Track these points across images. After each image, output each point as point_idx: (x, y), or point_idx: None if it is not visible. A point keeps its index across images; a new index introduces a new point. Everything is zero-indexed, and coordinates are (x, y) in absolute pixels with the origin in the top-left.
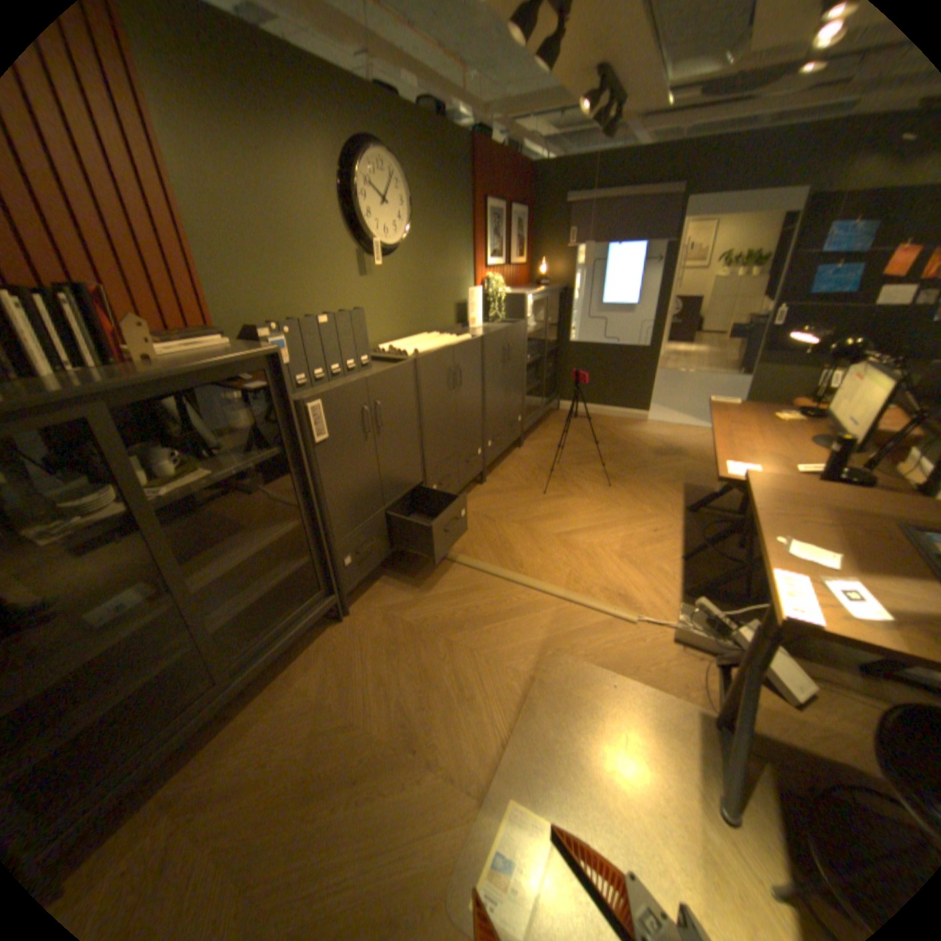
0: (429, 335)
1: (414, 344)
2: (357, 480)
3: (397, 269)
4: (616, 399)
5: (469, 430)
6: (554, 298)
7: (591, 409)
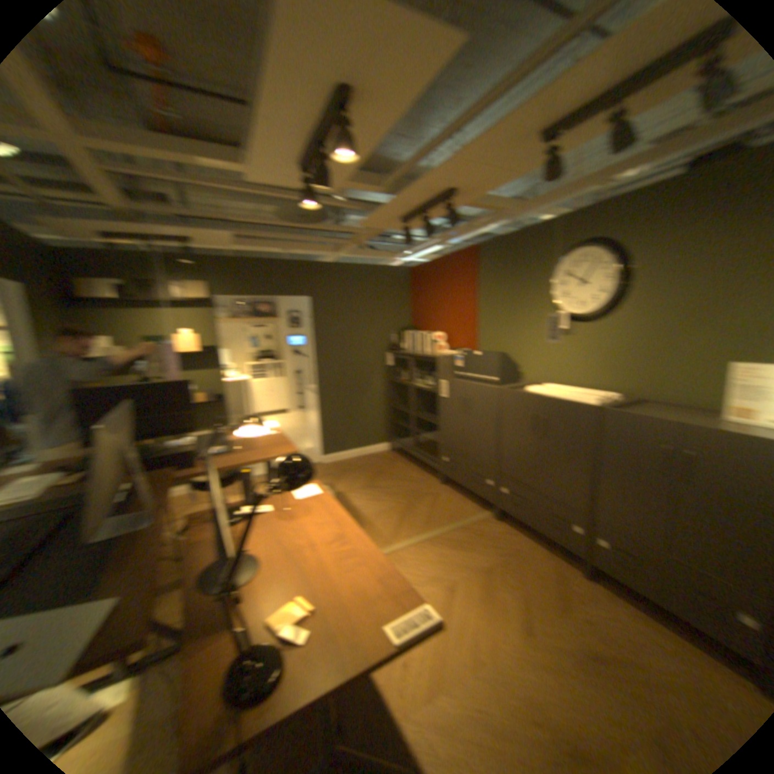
0: (597, 392)
1: (554, 389)
2: (456, 427)
3: (606, 331)
4: None
5: (560, 488)
6: None
7: None
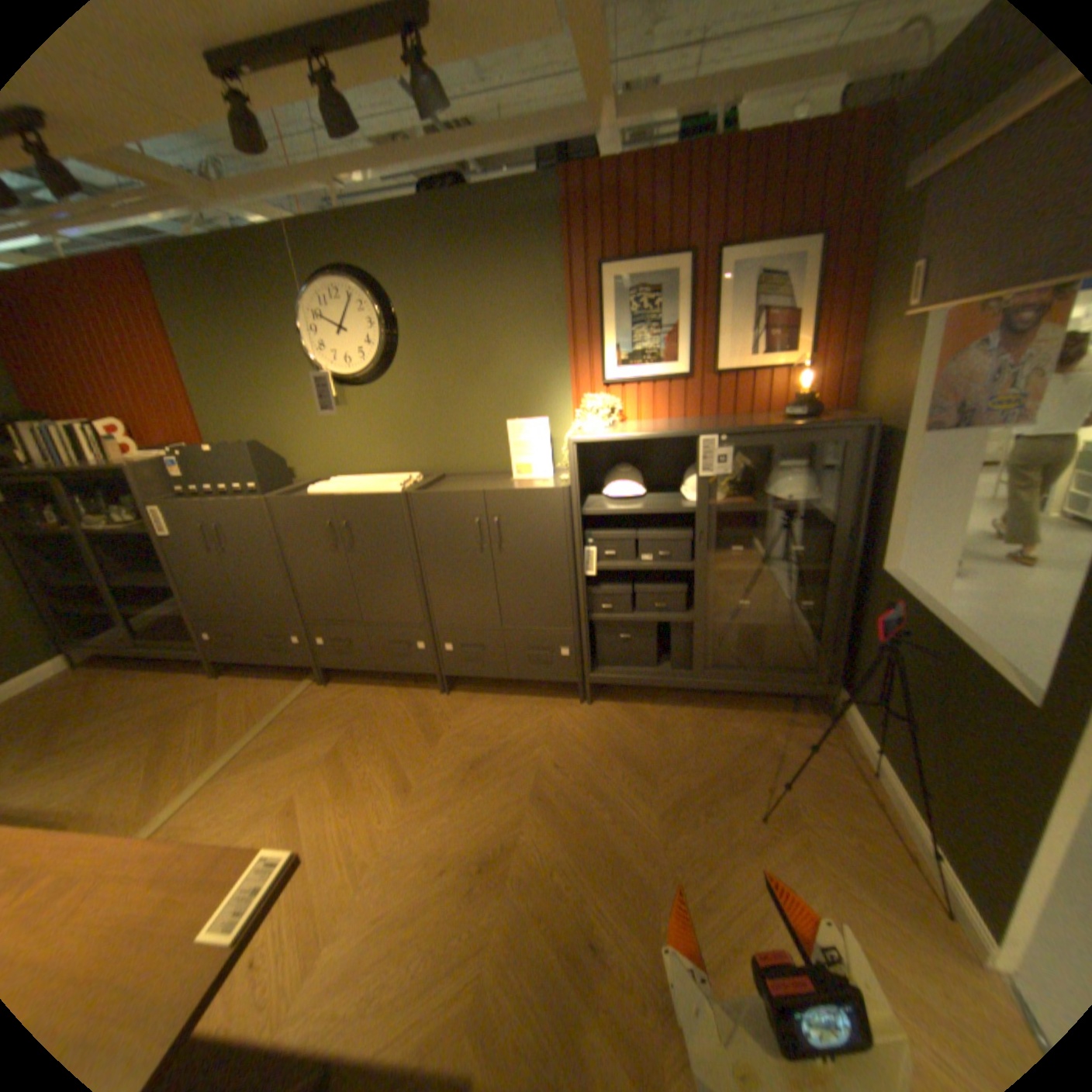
0: (395, 477)
1: (342, 484)
2: (204, 580)
3: (384, 397)
4: (933, 806)
5: (386, 607)
6: (864, 450)
7: (887, 777)
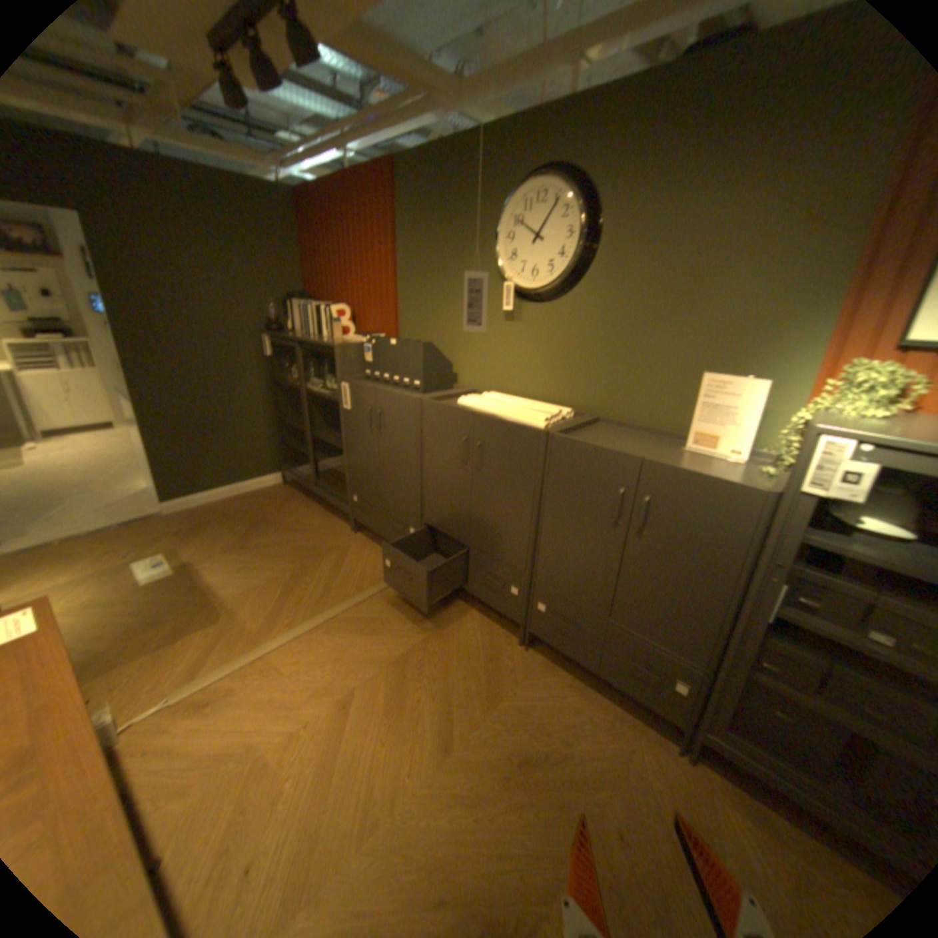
0: (544, 407)
1: (491, 401)
2: (364, 453)
3: (561, 317)
4: None
5: (493, 538)
6: None
7: None
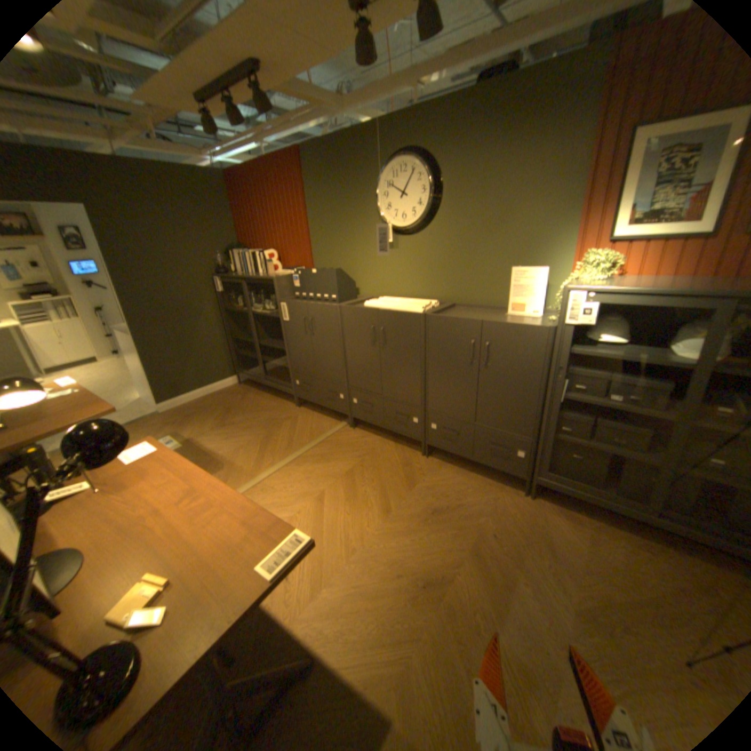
0: (420, 301)
1: (385, 302)
2: (302, 350)
3: (423, 244)
4: None
5: (398, 389)
6: None
7: None
